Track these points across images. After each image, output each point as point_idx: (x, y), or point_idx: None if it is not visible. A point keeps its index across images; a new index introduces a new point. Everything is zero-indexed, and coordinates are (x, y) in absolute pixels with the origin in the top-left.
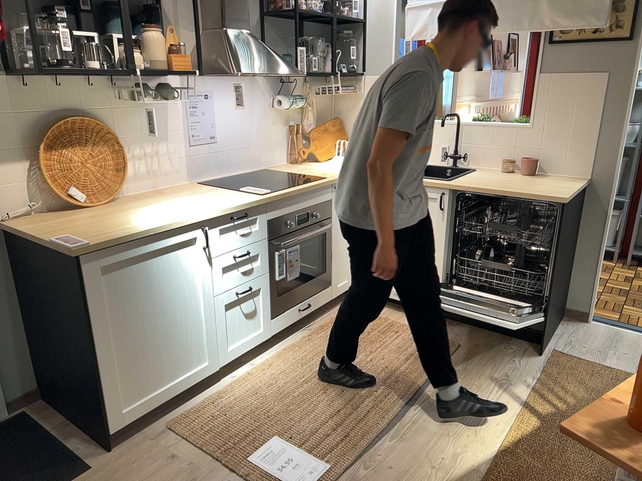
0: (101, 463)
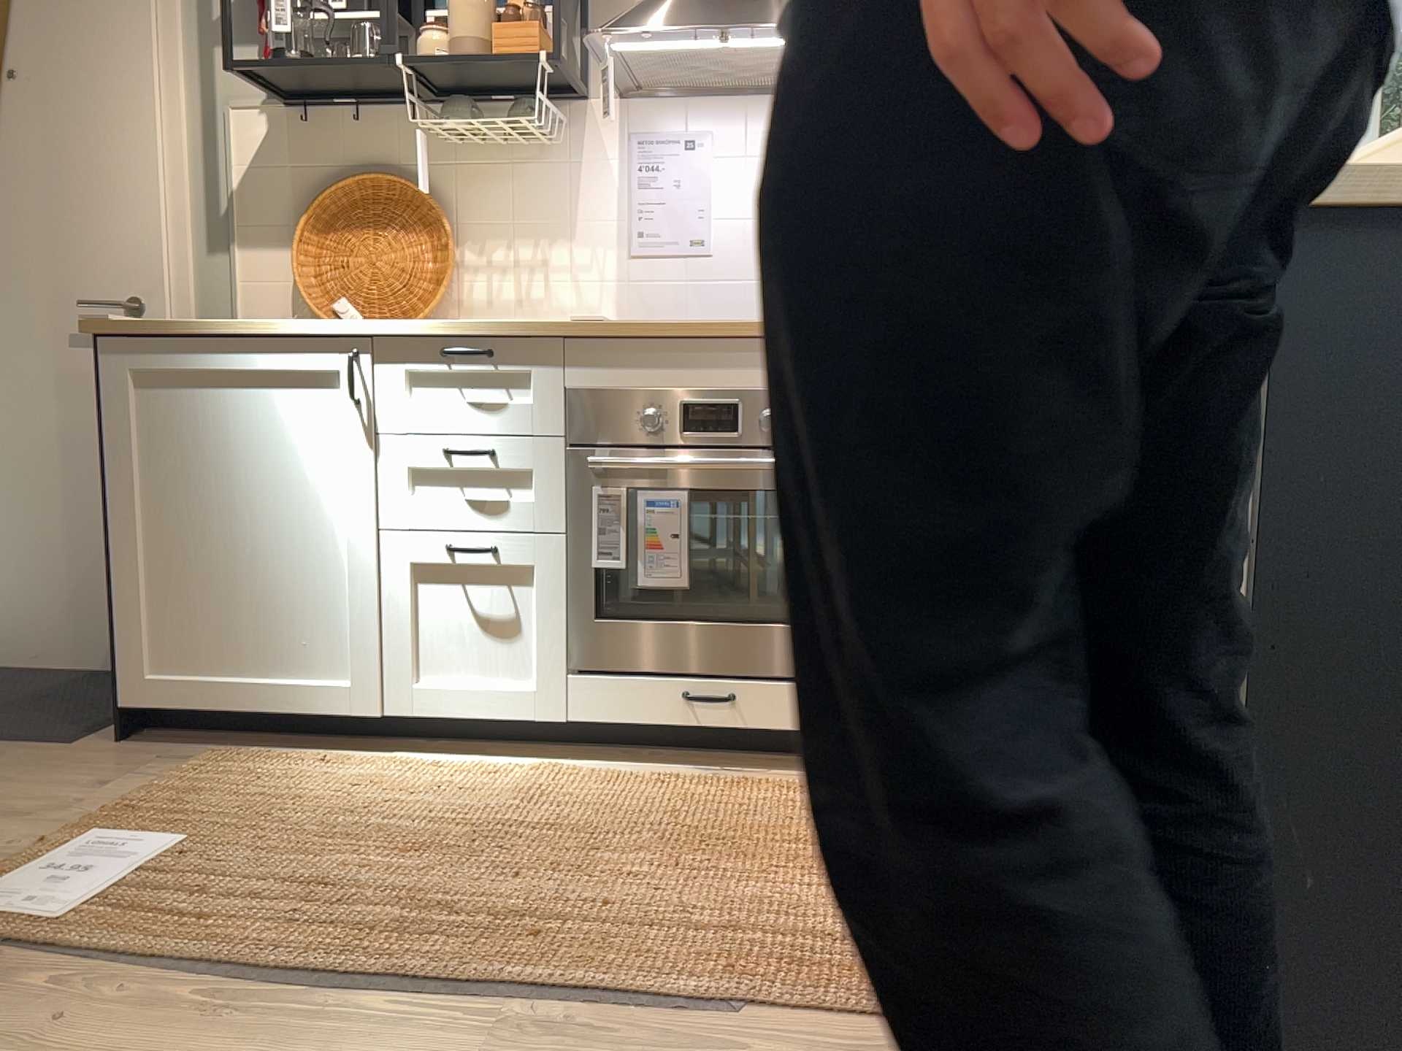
0: (83, 747)
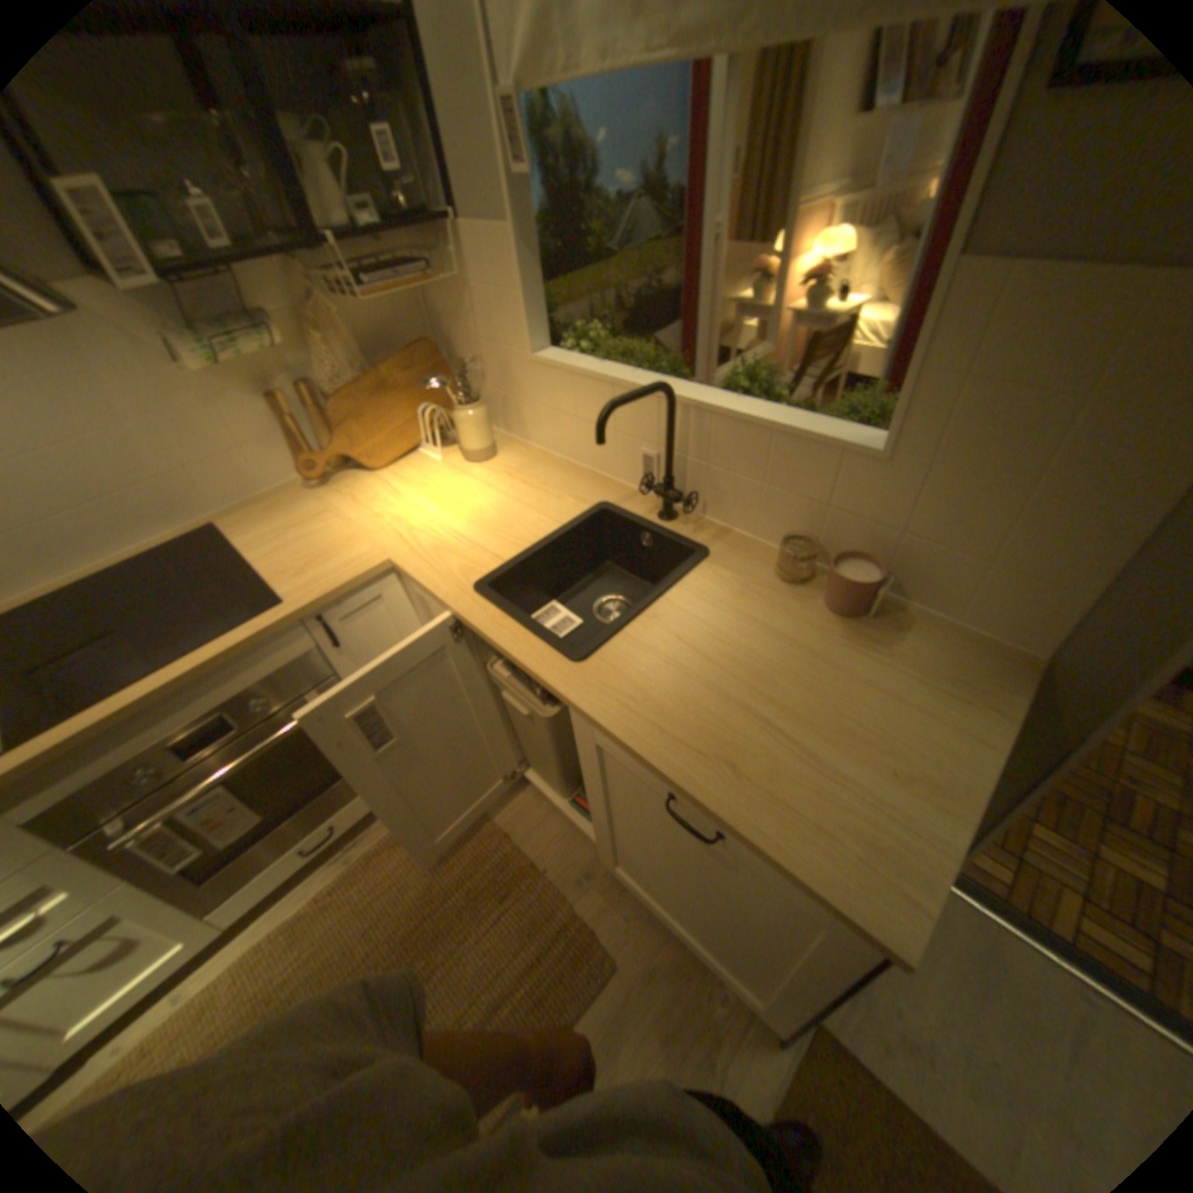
0: None
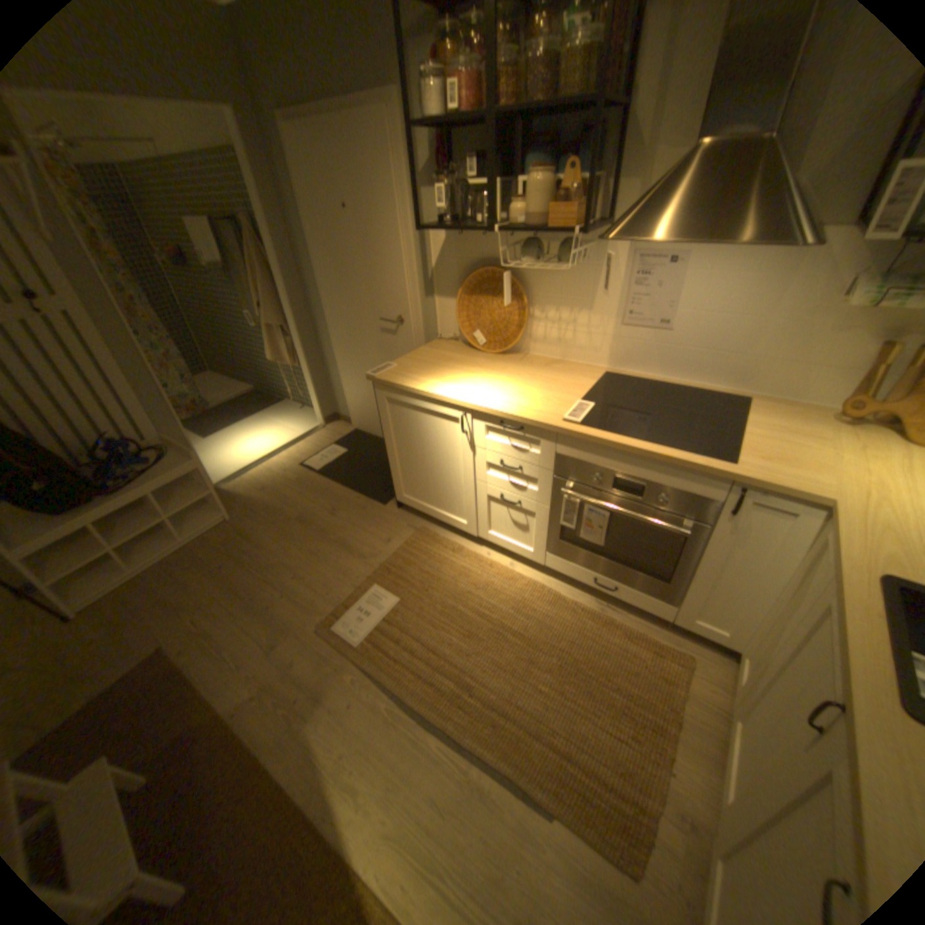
0: (388, 507)
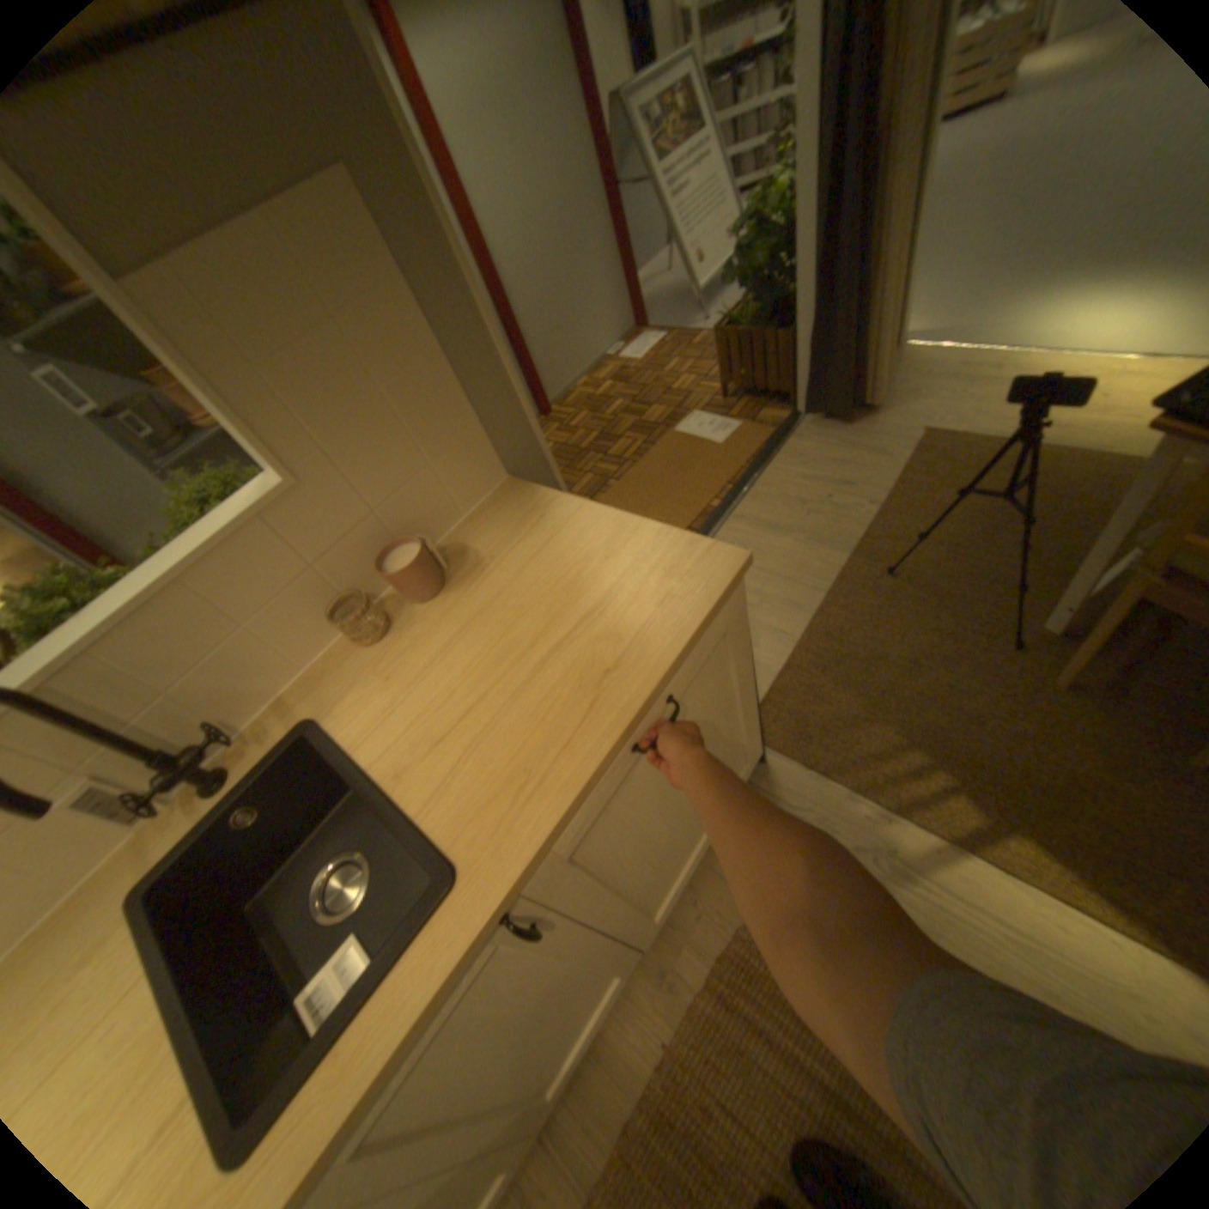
0: None
